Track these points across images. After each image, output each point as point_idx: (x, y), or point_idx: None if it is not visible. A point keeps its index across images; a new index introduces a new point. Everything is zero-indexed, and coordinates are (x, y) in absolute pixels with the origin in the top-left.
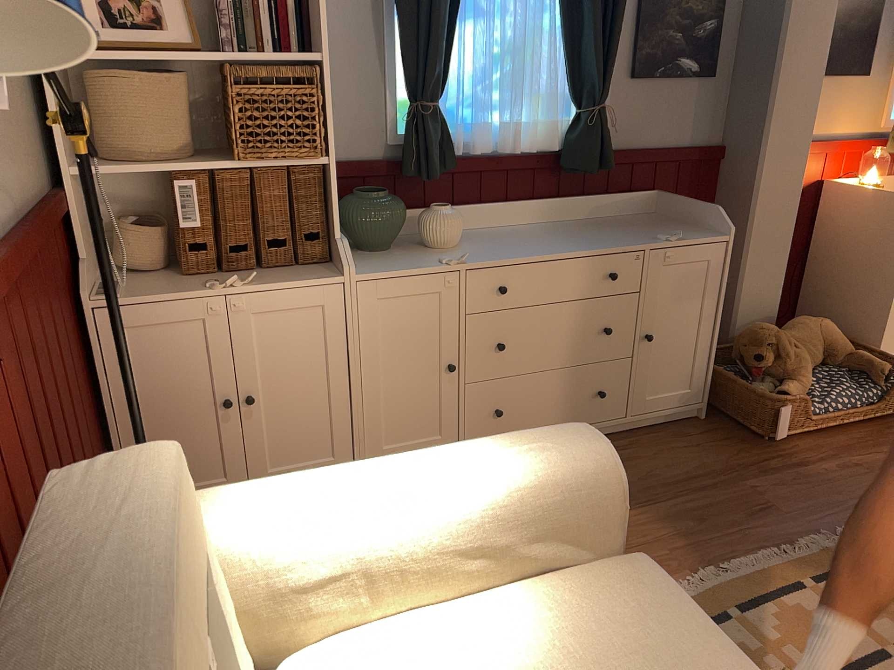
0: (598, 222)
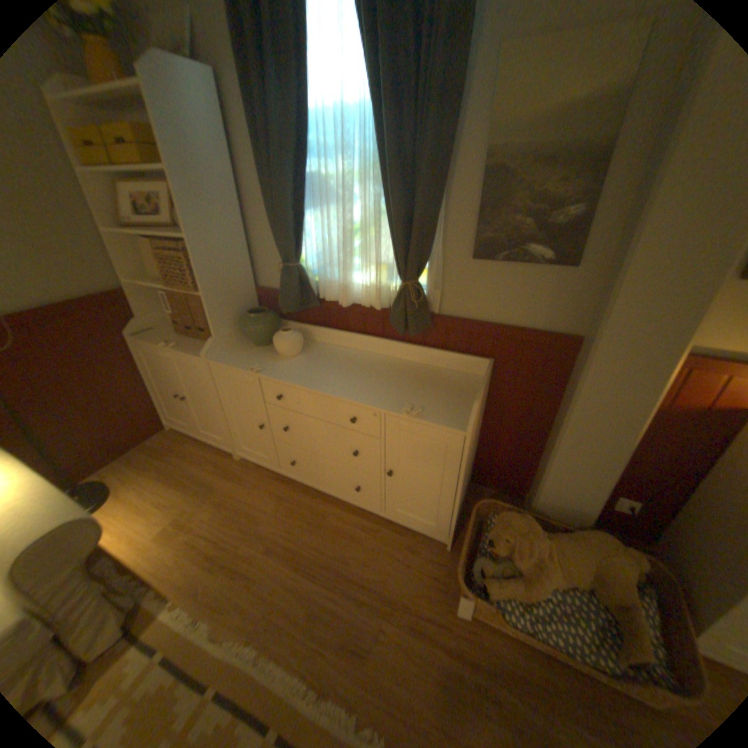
0: (423, 369)
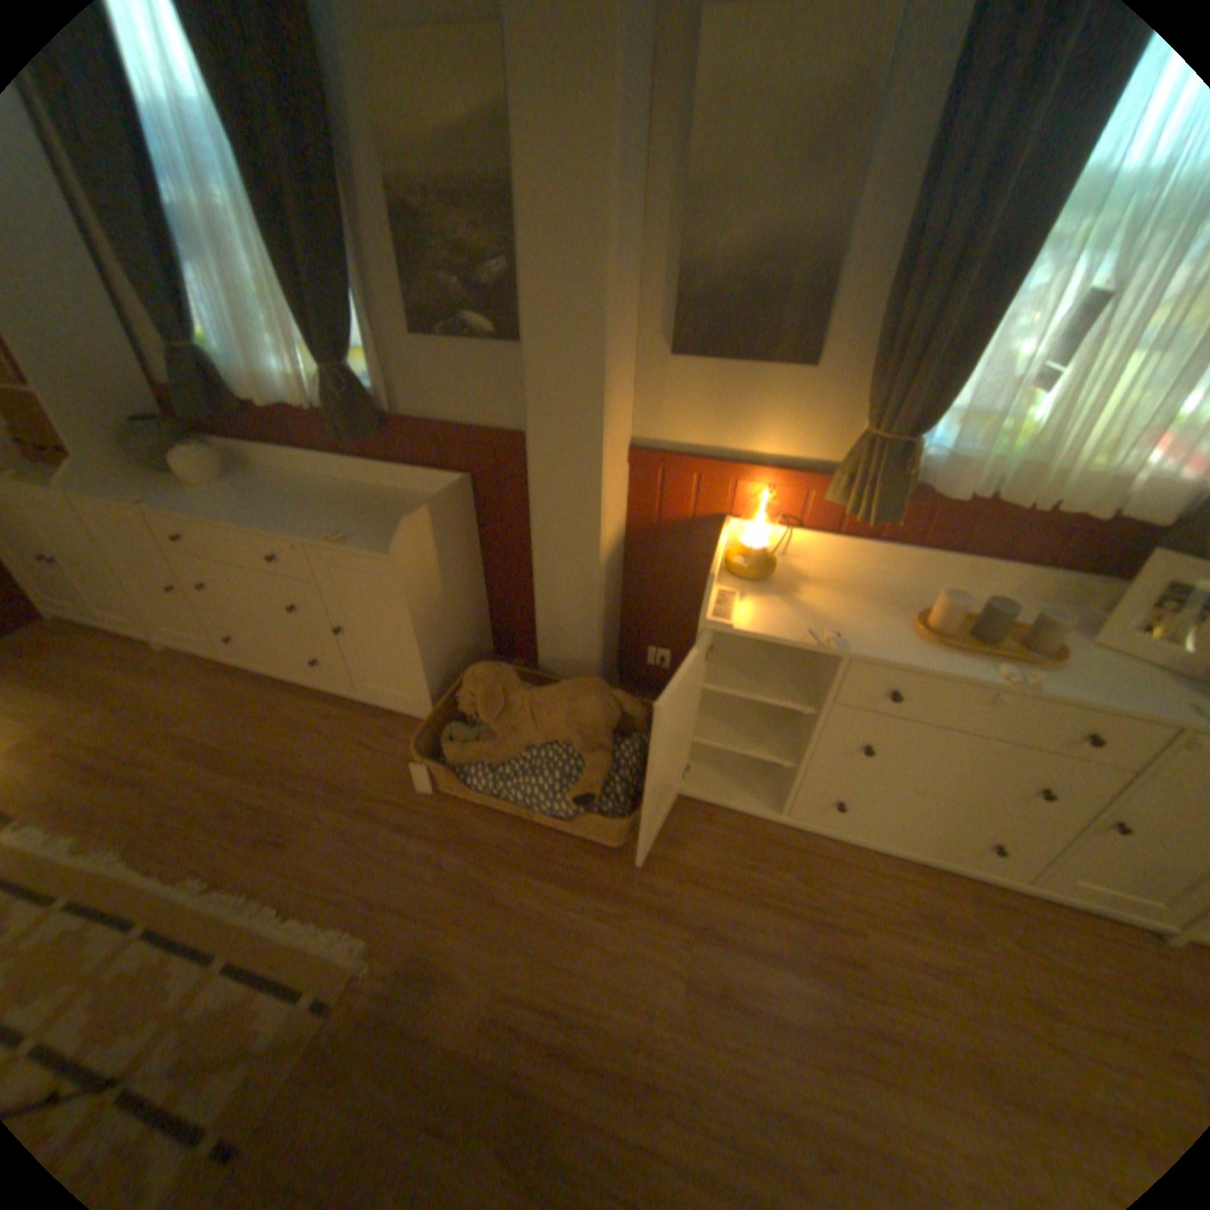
0: (388, 494)
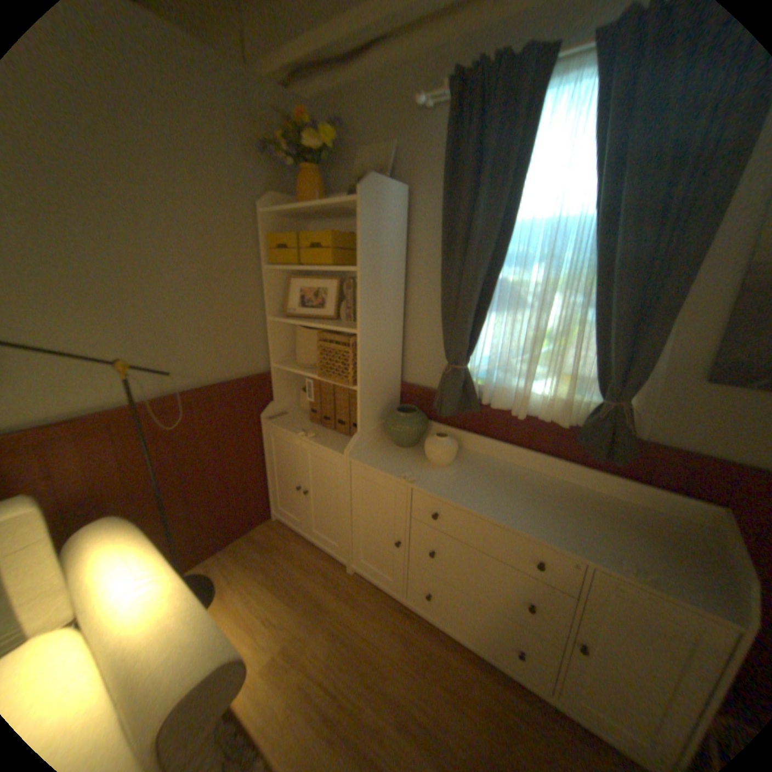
0: (617, 504)
